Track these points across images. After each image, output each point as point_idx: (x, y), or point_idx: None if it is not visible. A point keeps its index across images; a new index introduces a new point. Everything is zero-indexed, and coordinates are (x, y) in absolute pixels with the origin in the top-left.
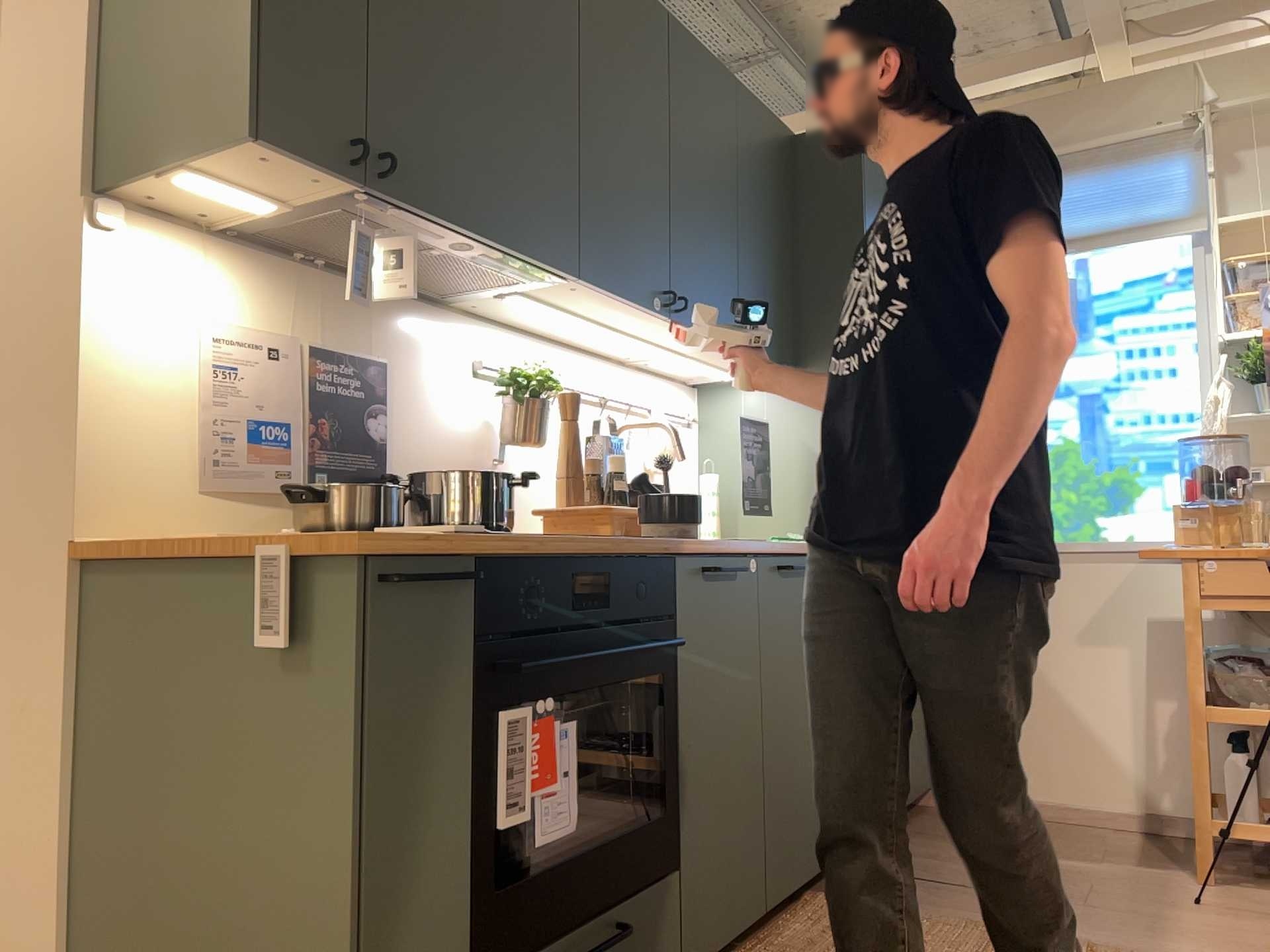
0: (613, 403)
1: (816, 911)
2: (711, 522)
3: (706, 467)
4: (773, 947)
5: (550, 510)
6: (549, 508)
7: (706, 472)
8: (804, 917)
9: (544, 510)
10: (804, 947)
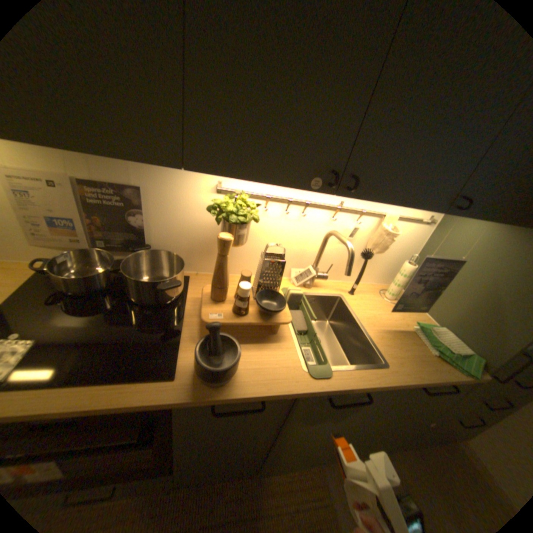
0: (349, 209)
1: (303, 475)
2: (394, 288)
3: (413, 257)
4: (258, 482)
5: (202, 296)
6: (209, 291)
7: (411, 259)
8: (294, 474)
9: (203, 292)
10: (267, 495)
